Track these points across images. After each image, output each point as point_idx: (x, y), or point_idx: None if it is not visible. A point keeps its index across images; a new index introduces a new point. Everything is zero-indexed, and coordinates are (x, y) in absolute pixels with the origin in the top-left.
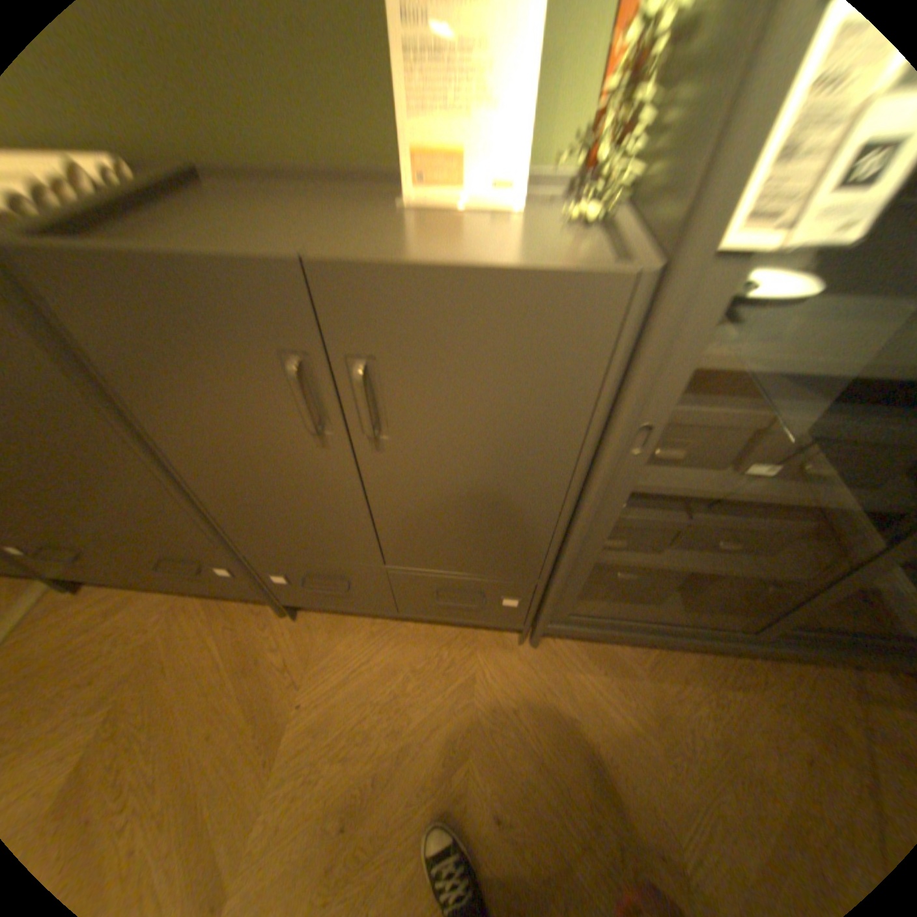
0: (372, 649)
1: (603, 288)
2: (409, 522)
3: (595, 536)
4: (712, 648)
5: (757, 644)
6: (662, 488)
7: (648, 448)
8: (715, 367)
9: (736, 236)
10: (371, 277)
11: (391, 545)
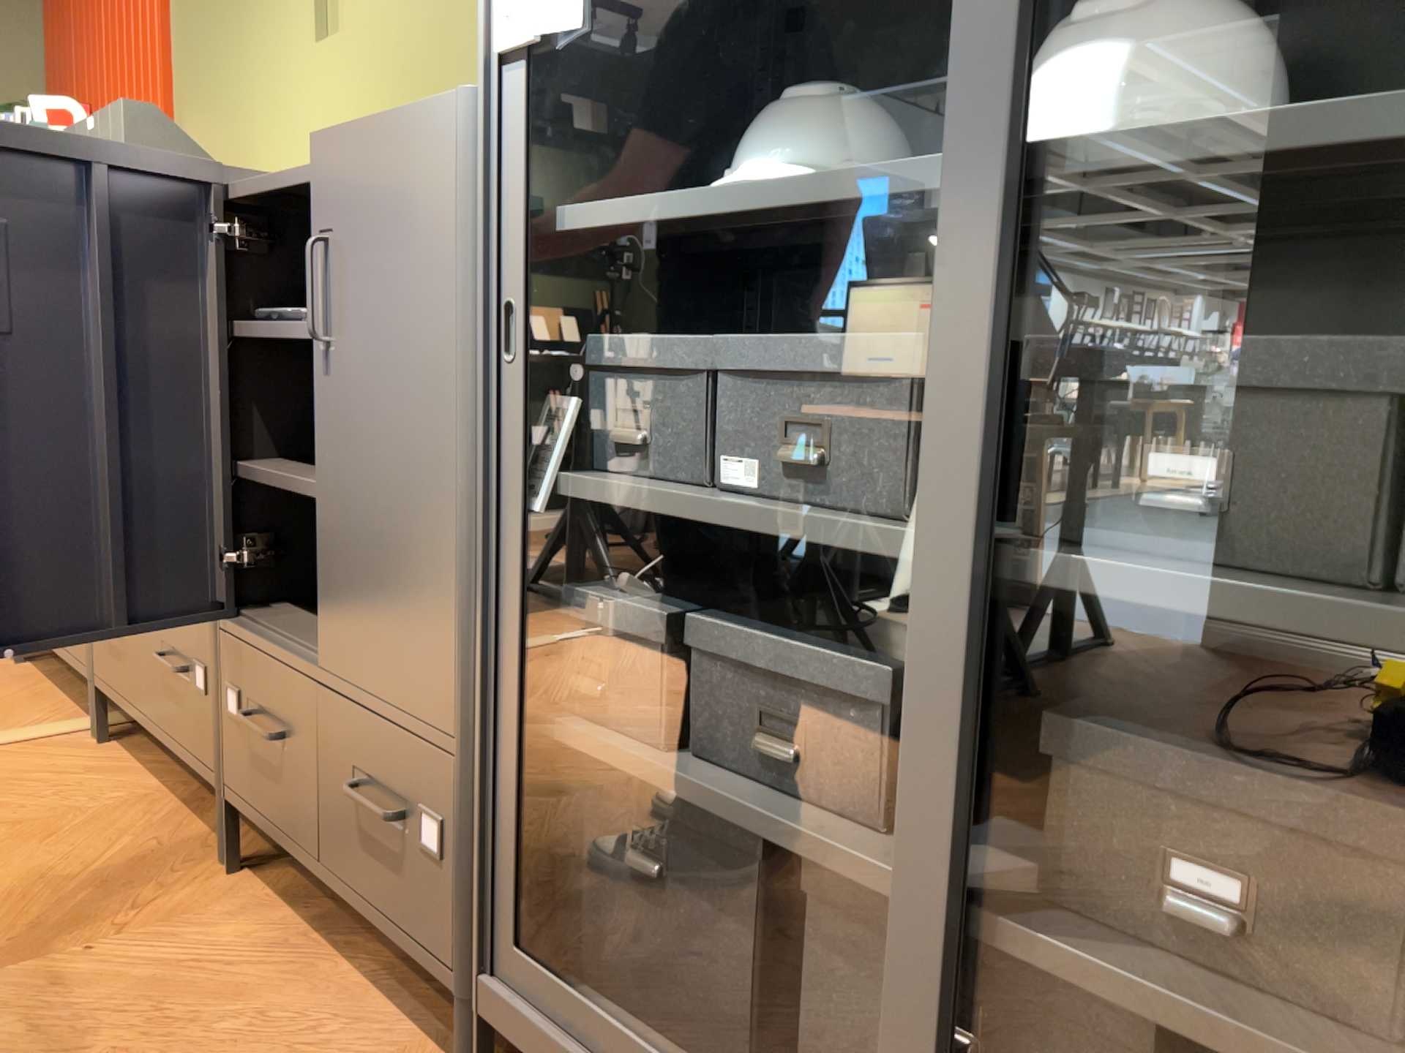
0: (258, 963)
1: (443, 112)
2: (341, 534)
3: (506, 582)
4: None
5: None
6: (600, 488)
7: (521, 346)
8: (589, 224)
9: (506, 39)
10: (337, 141)
11: (325, 600)
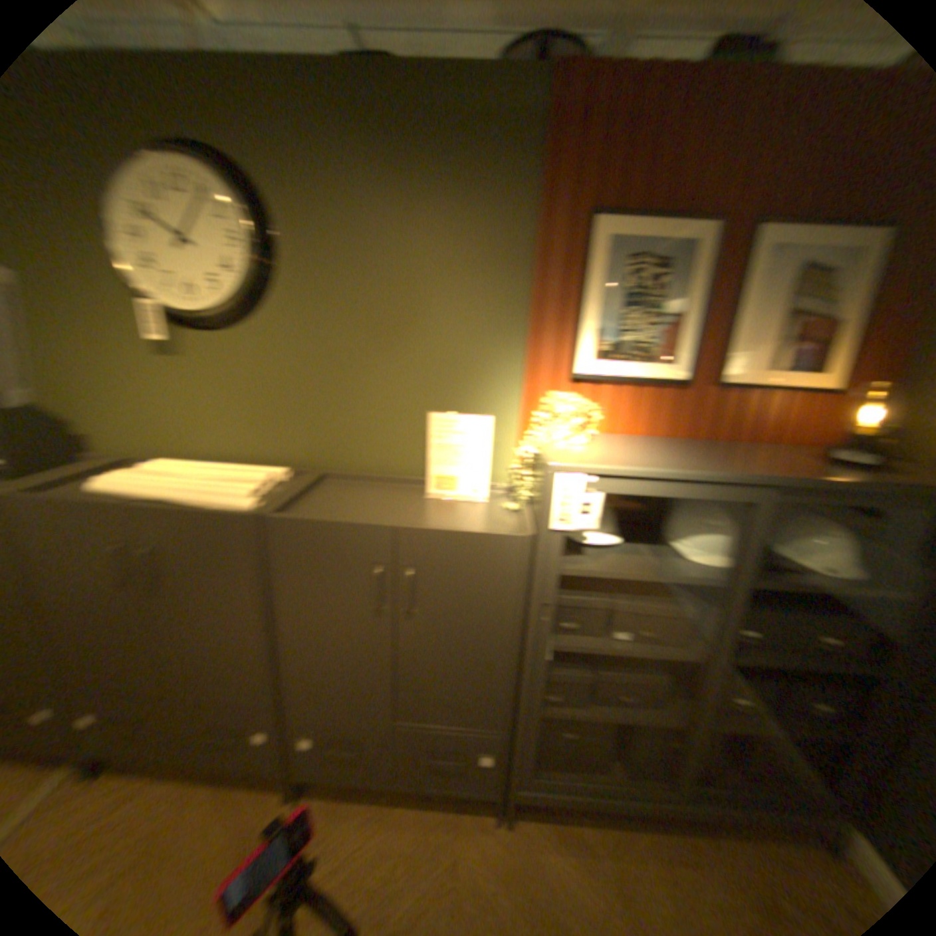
0: (364, 836)
1: (511, 540)
2: (418, 675)
3: (535, 682)
4: (650, 810)
5: (681, 801)
6: (568, 646)
7: (549, 616)
8: (570, 573)
9: (554, 524)
10: (421, 533)
11: (401, 698)
